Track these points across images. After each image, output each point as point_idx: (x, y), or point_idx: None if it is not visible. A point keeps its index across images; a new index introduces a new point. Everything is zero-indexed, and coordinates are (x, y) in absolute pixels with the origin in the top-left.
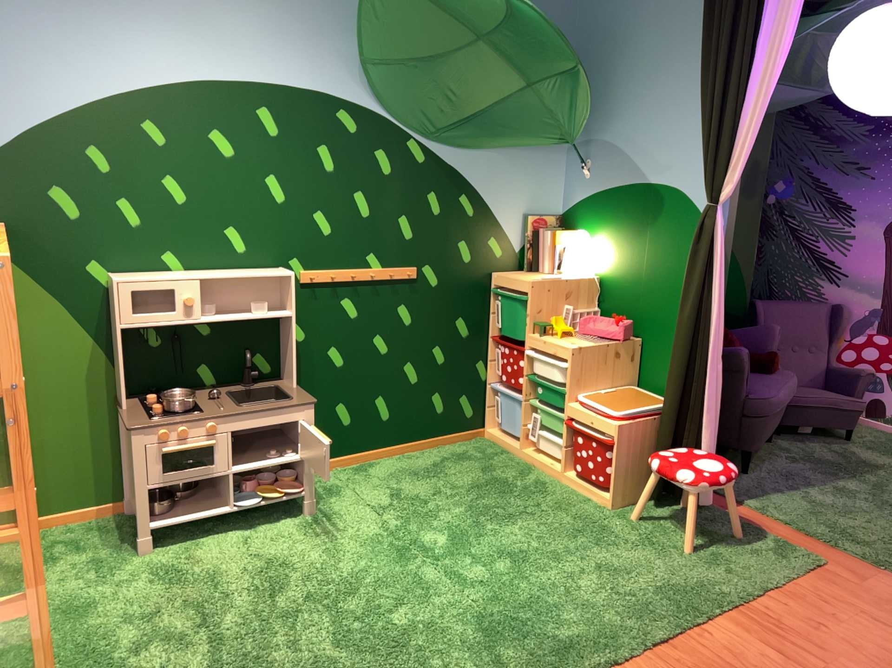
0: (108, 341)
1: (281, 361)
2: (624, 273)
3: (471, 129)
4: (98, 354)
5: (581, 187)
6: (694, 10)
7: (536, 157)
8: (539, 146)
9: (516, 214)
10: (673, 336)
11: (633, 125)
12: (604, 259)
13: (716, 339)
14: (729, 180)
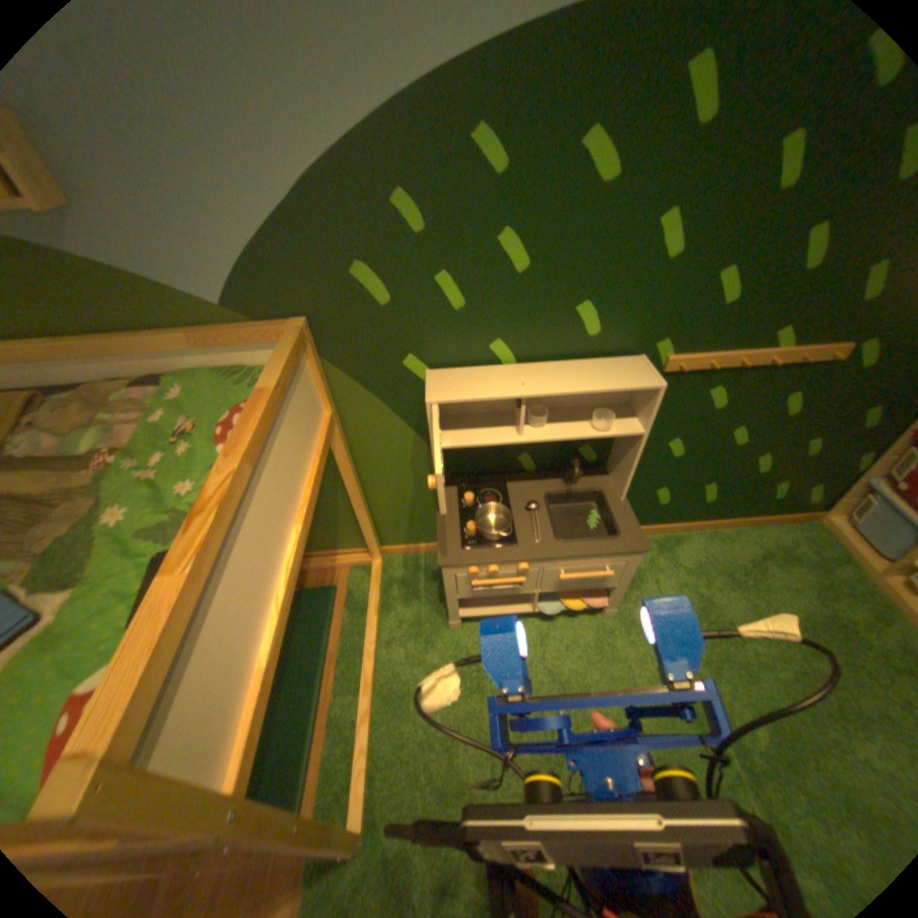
0: (421, 434)
1: (608, 453)
2: None
3: None
4: (413, 445)
5: None
6: None
7: None
8: None
9: None
10: None
11: None
12: None
13: None
14: None
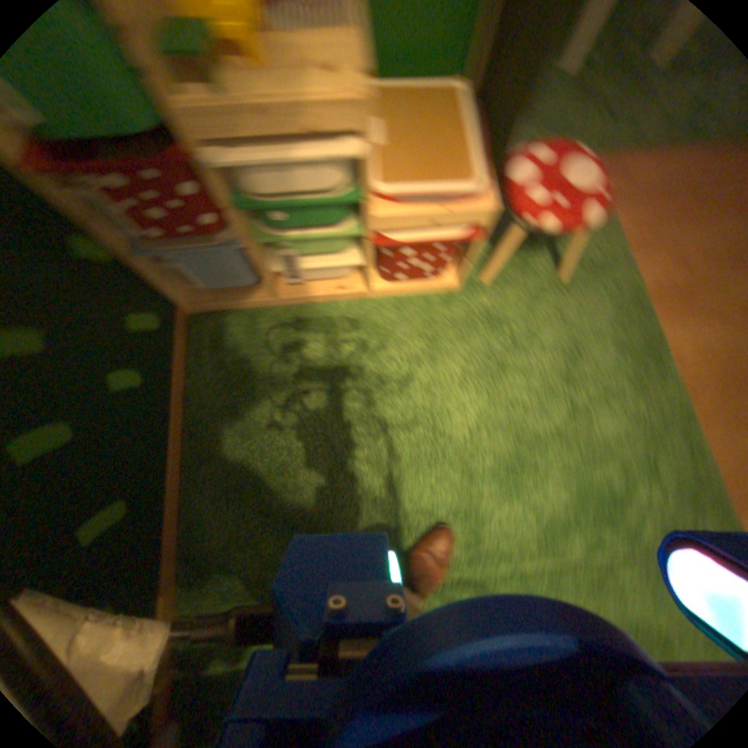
0: None
1: None
2: None
3: None
4: None
5: None
6: None
7: None
8: None
9: None
10: None
11: None
12: None
13: None
14: None
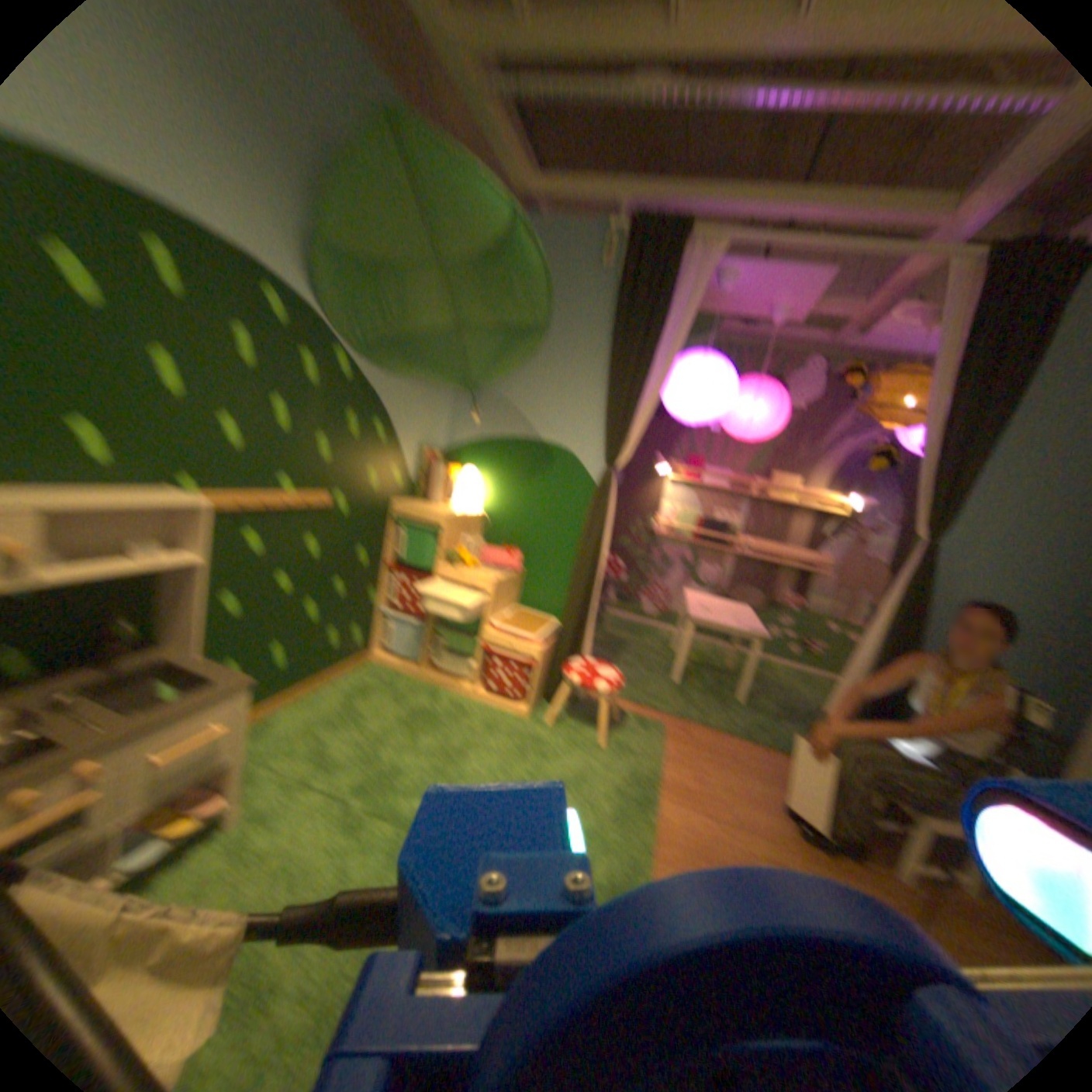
0: None
1: (152, 622)
2: (512, 511)
3: (396, 351)
4: None
5: (470, 429)
6: (600, 306)
7: (435, 393)
8: (448, 384)
9: (415, 445)
10: (577, 572)
11: (532, 385)
12: (492, 497)
13: (600, 572)
14: (628, 451)
